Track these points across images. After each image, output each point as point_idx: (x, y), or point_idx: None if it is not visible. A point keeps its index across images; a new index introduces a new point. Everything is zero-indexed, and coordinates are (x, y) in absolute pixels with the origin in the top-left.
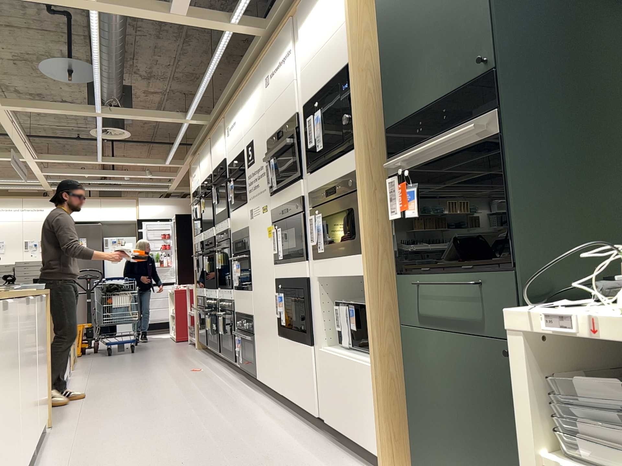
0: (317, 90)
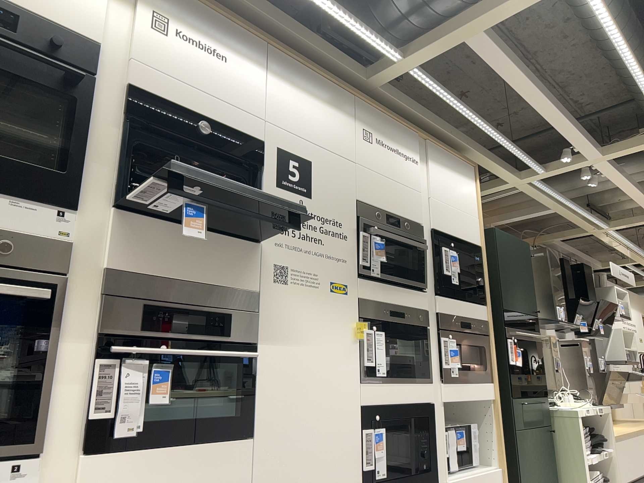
0: (450, 232)
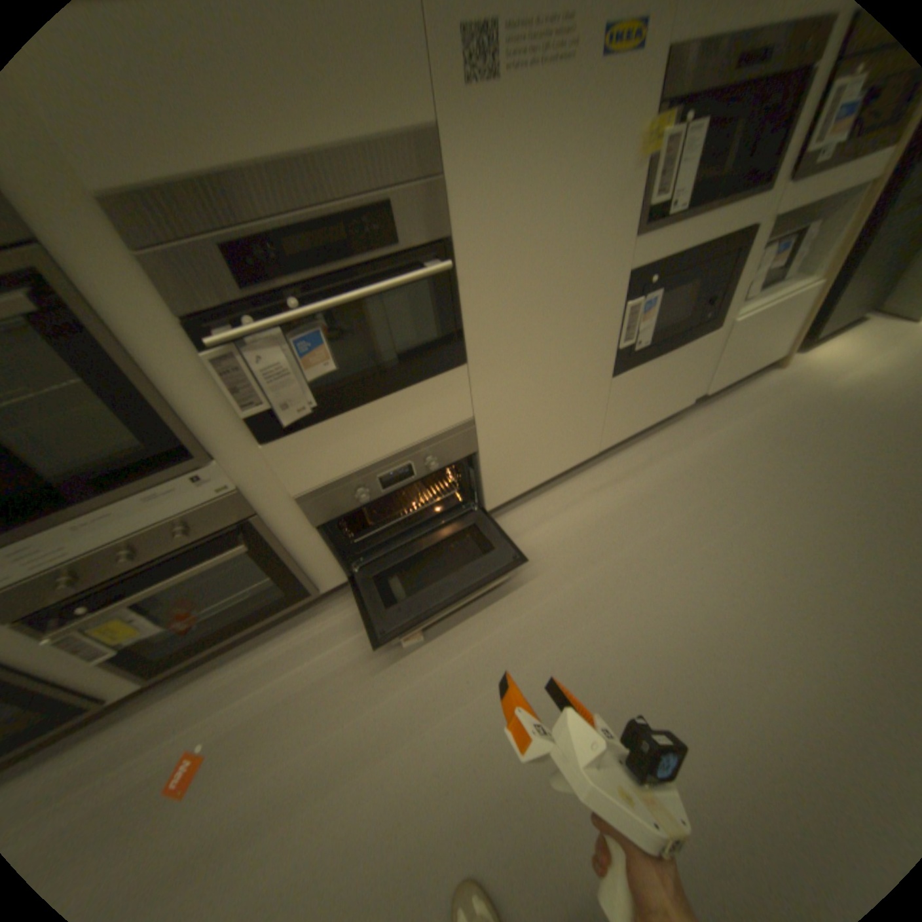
0: None
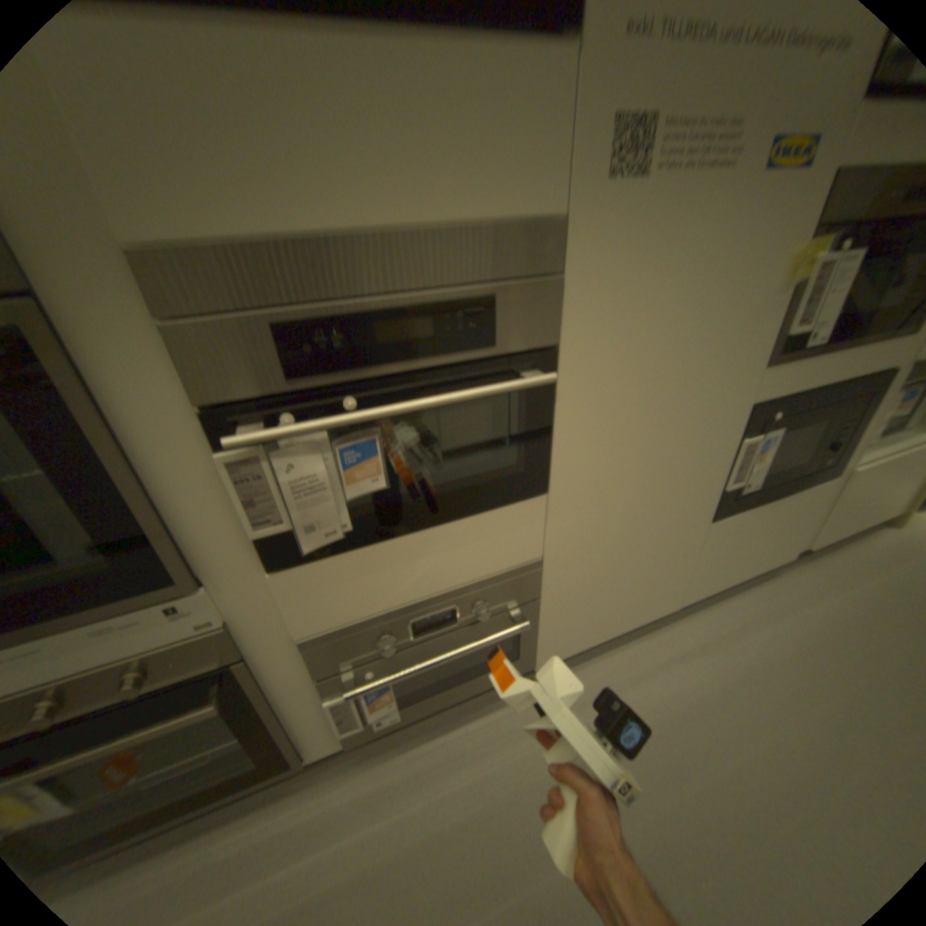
0: None
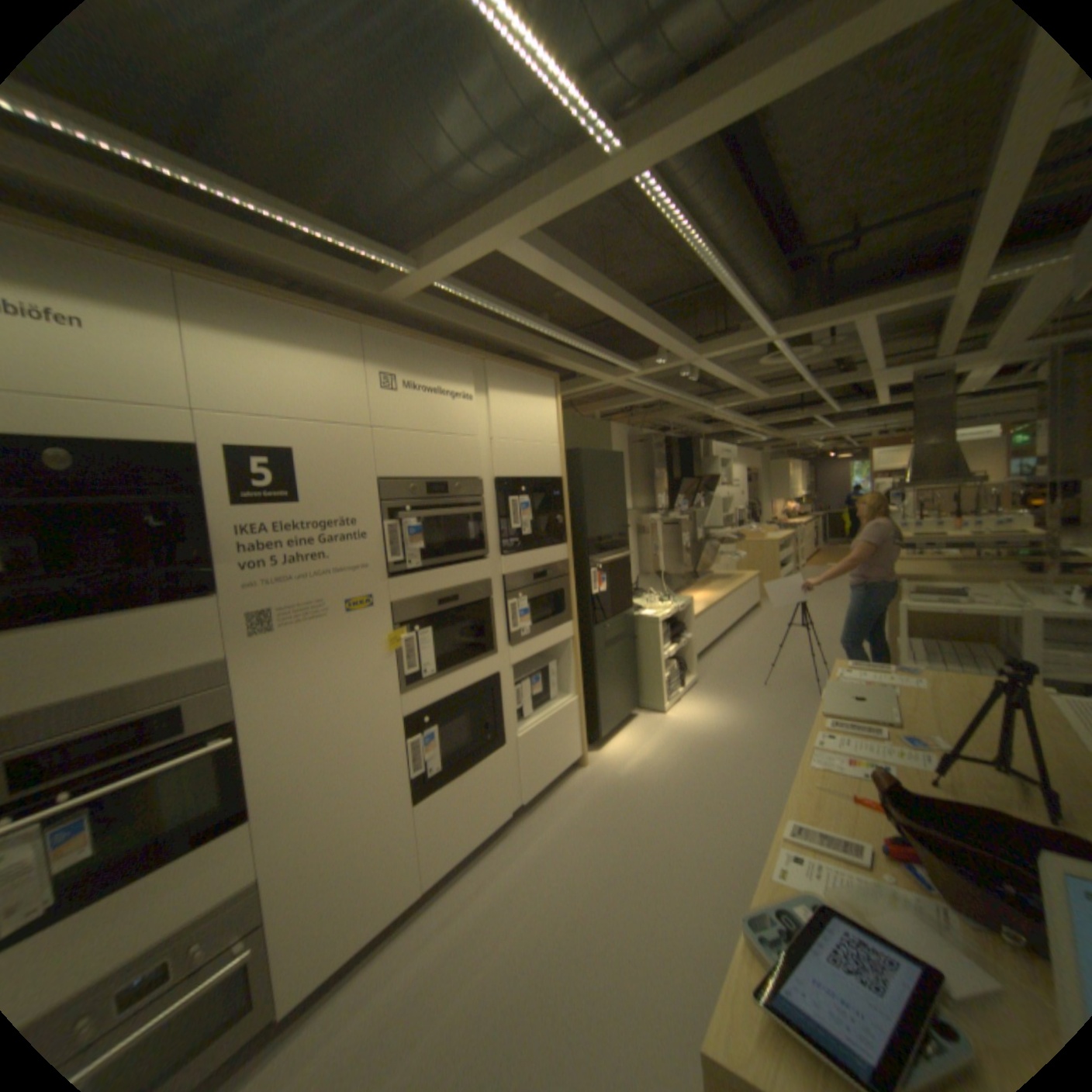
0: (520, 476)
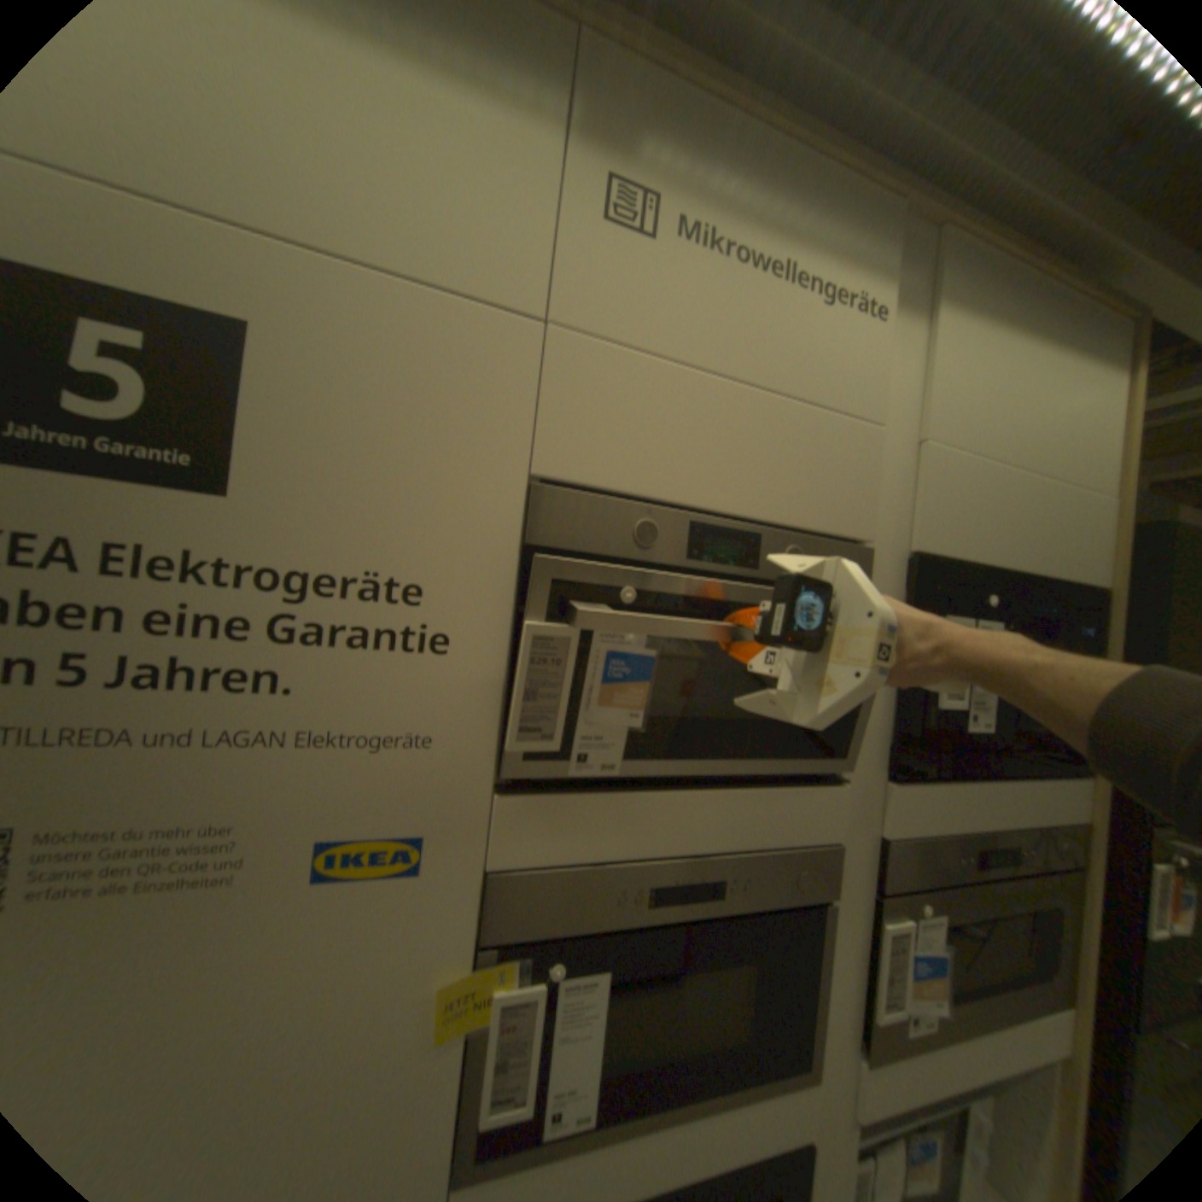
0: (992, 558)
